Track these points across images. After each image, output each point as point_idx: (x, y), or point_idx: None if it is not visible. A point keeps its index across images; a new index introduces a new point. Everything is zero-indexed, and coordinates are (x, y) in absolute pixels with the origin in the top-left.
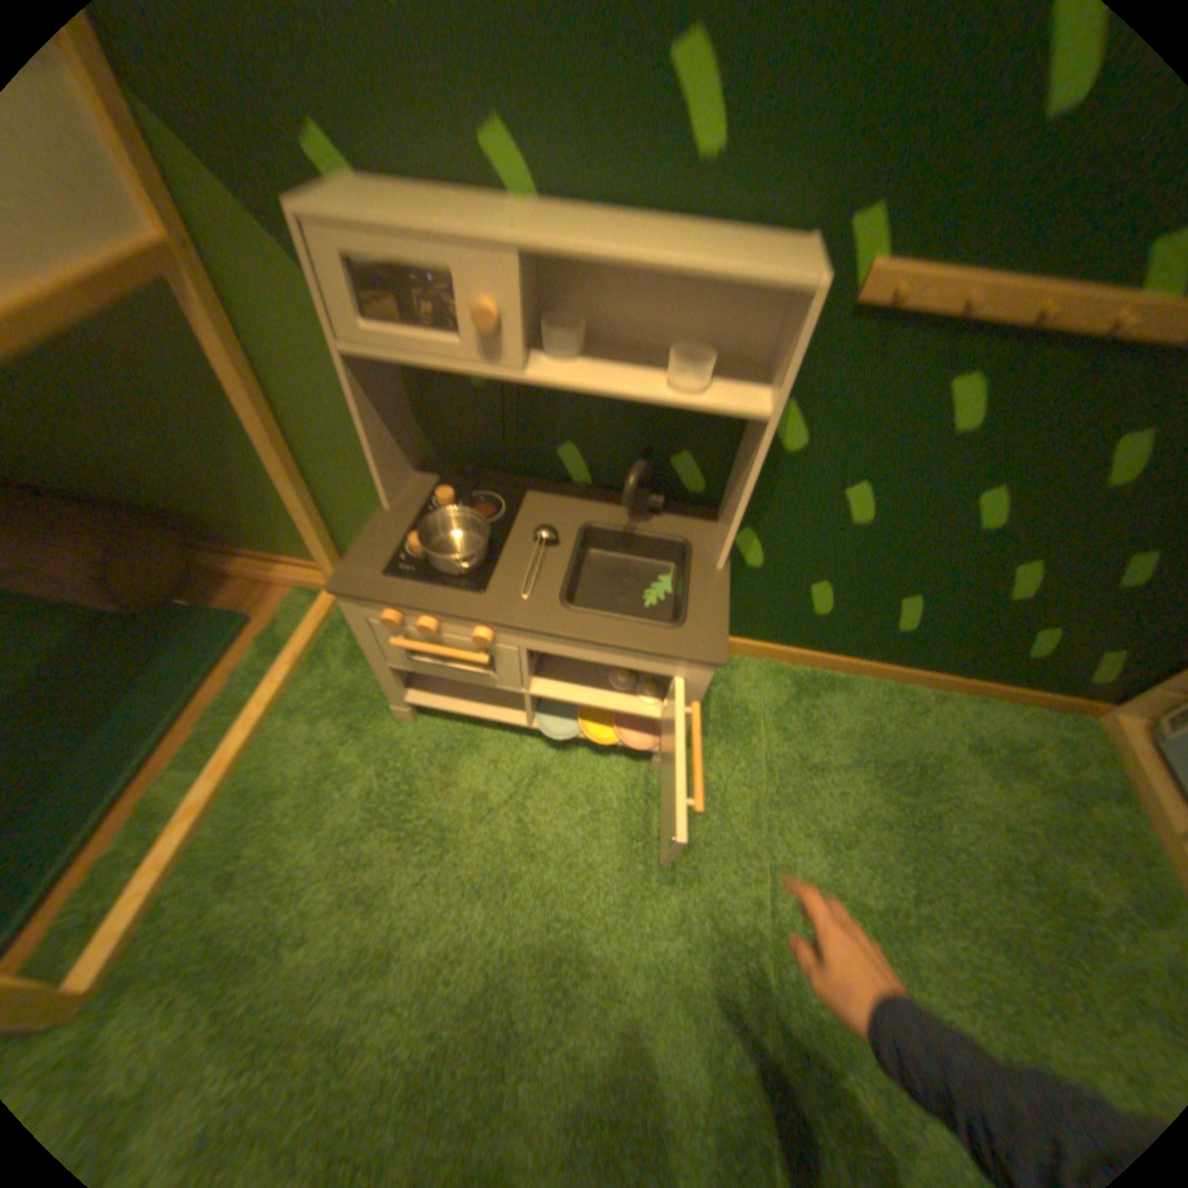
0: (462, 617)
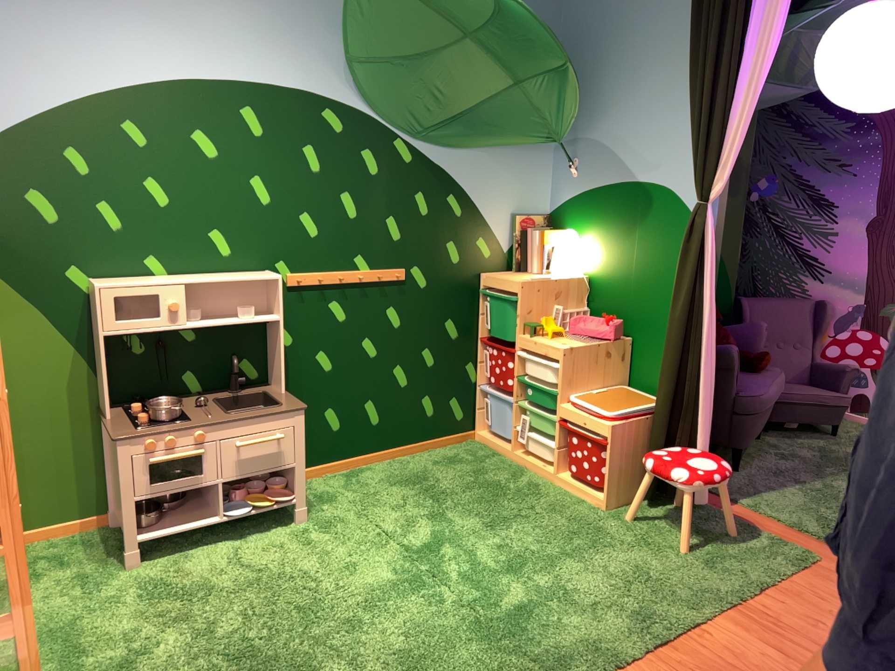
0: (187, 426)
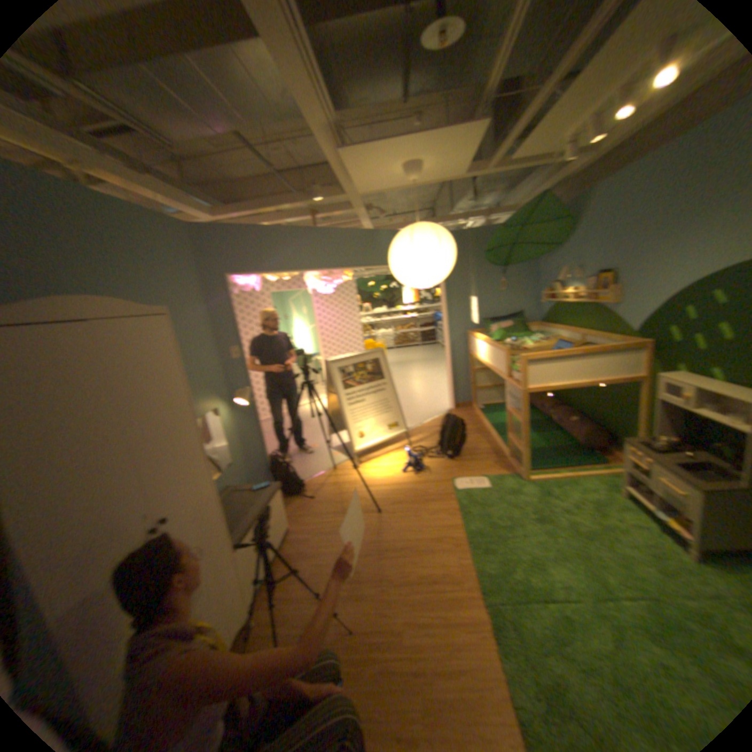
0: (646, 454)
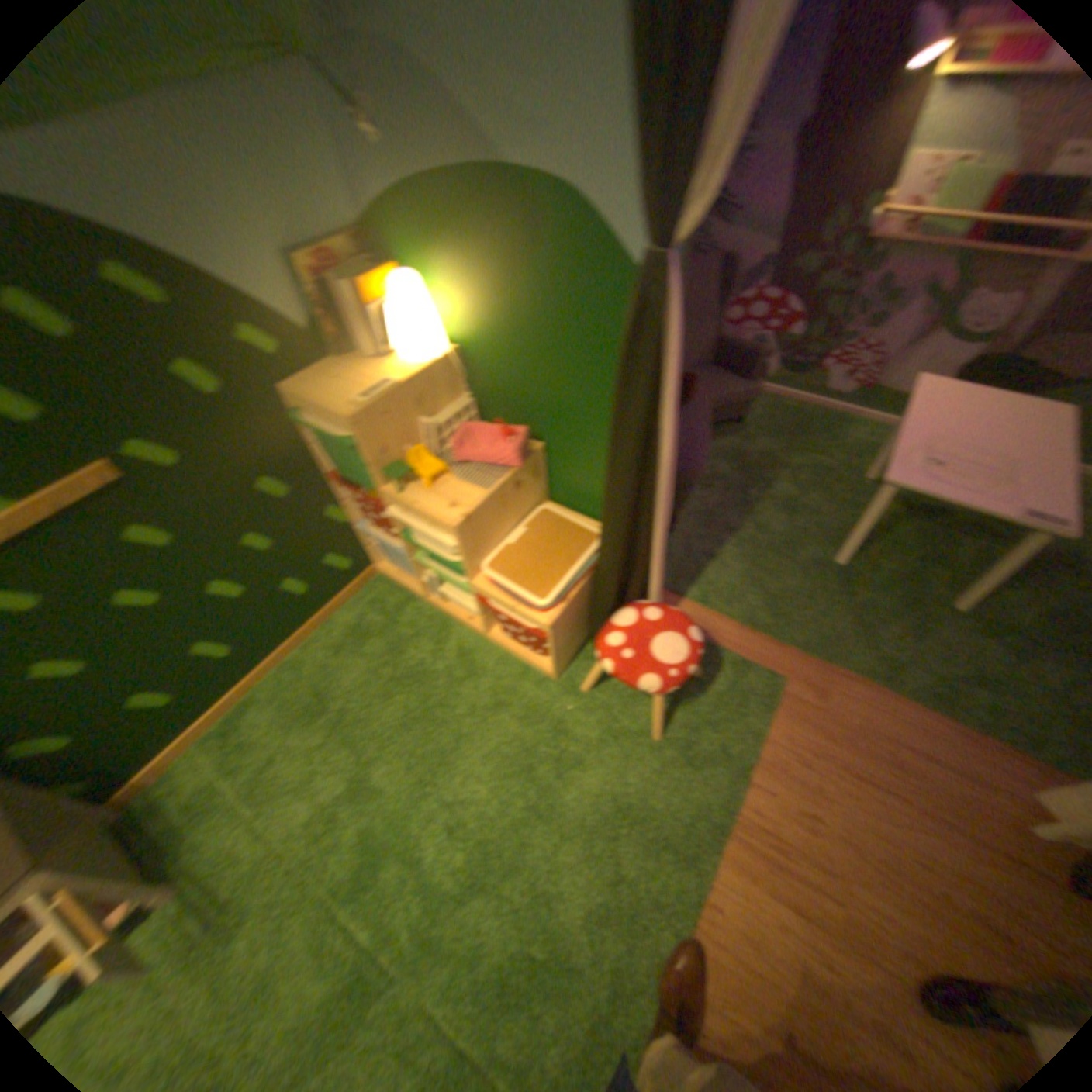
0: None
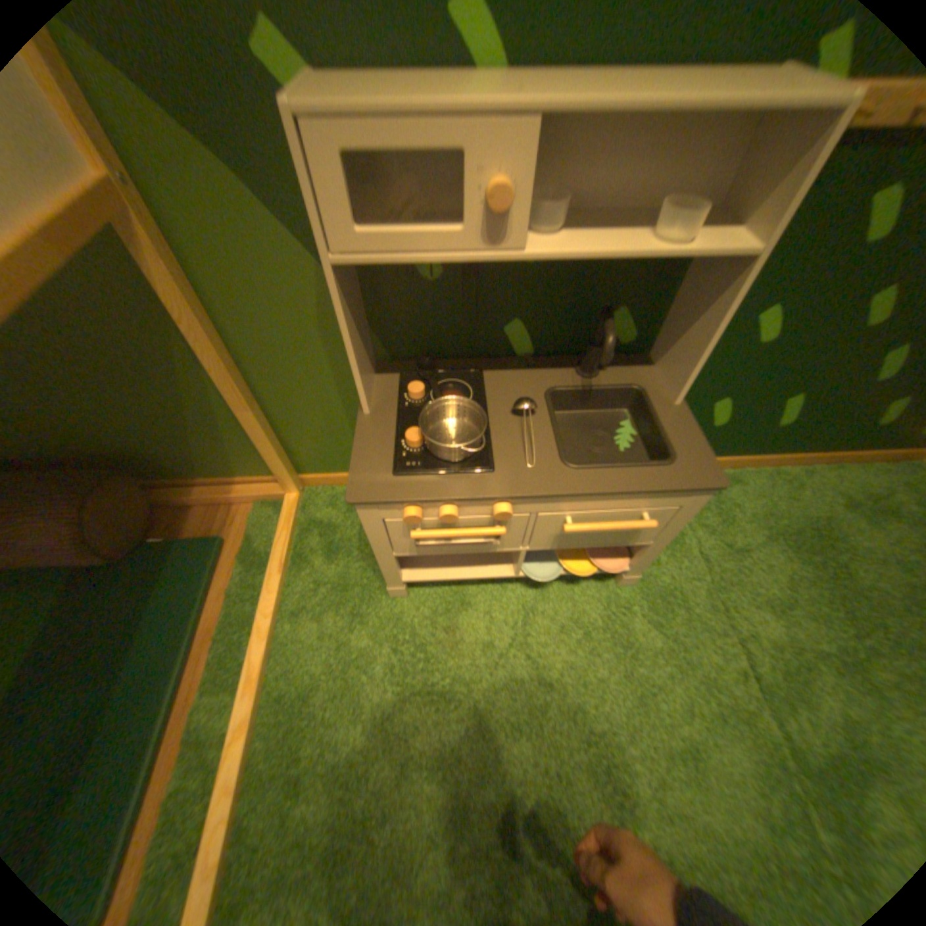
0: (484, 496)
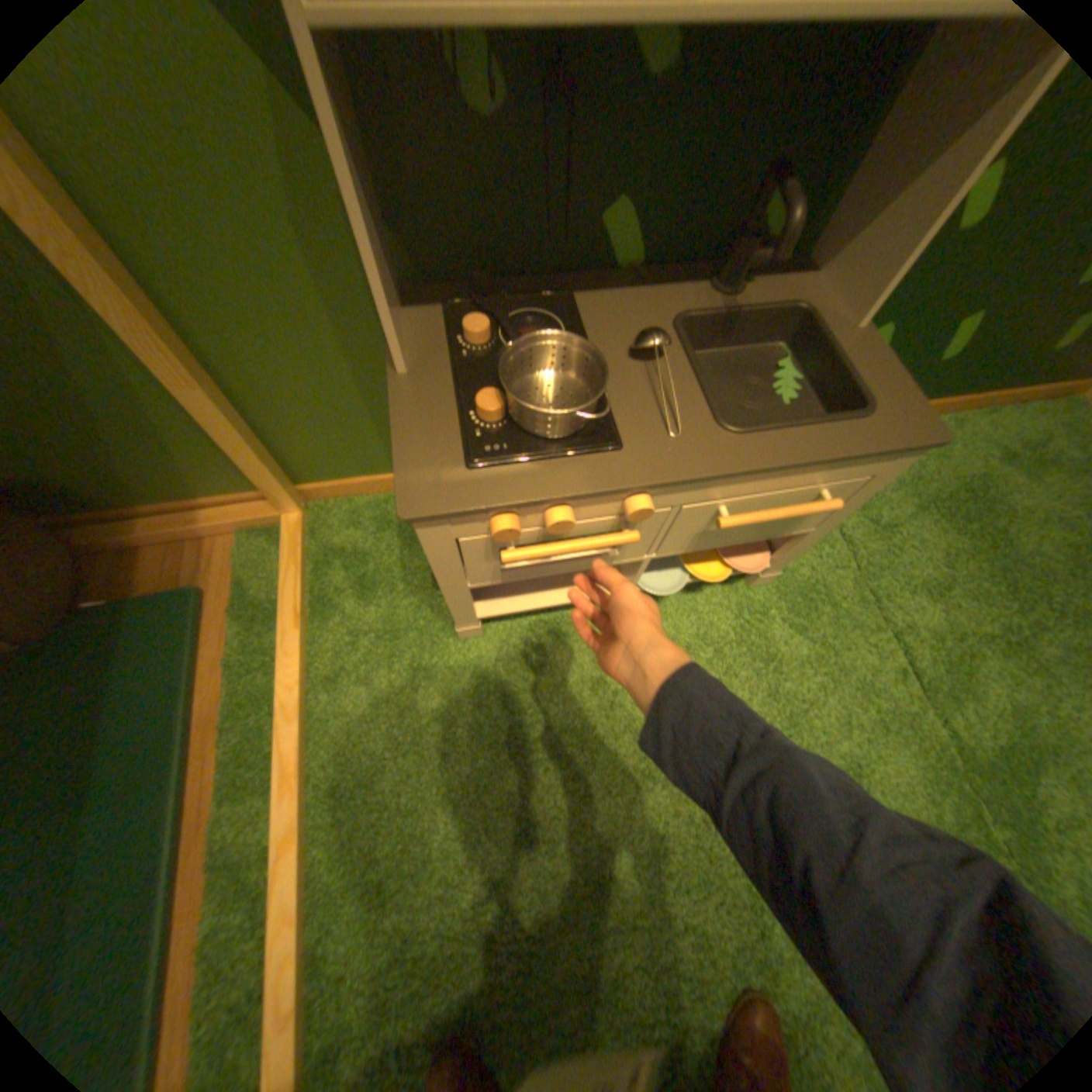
0: (614, 488)
